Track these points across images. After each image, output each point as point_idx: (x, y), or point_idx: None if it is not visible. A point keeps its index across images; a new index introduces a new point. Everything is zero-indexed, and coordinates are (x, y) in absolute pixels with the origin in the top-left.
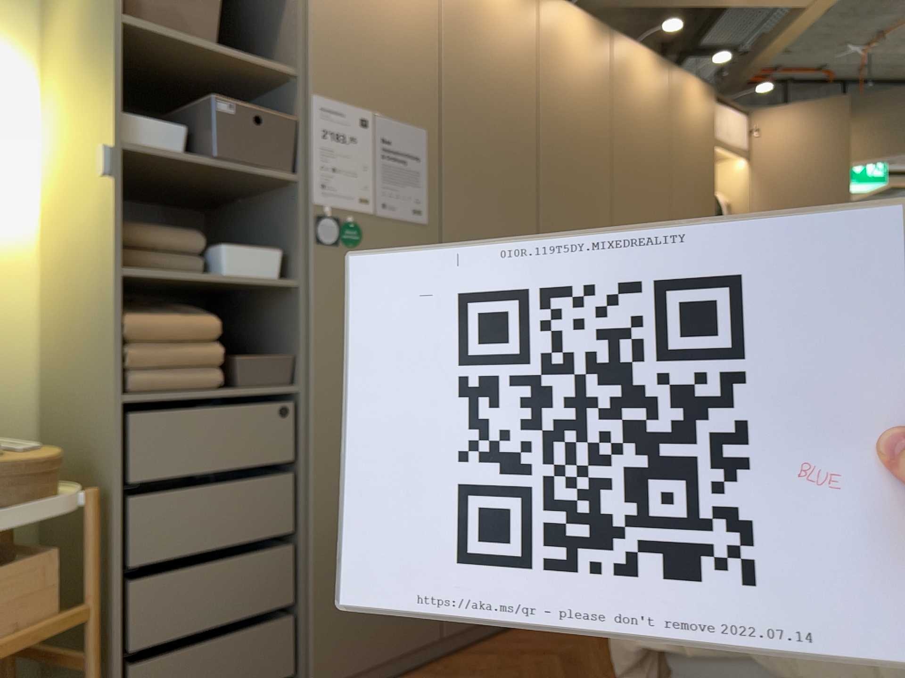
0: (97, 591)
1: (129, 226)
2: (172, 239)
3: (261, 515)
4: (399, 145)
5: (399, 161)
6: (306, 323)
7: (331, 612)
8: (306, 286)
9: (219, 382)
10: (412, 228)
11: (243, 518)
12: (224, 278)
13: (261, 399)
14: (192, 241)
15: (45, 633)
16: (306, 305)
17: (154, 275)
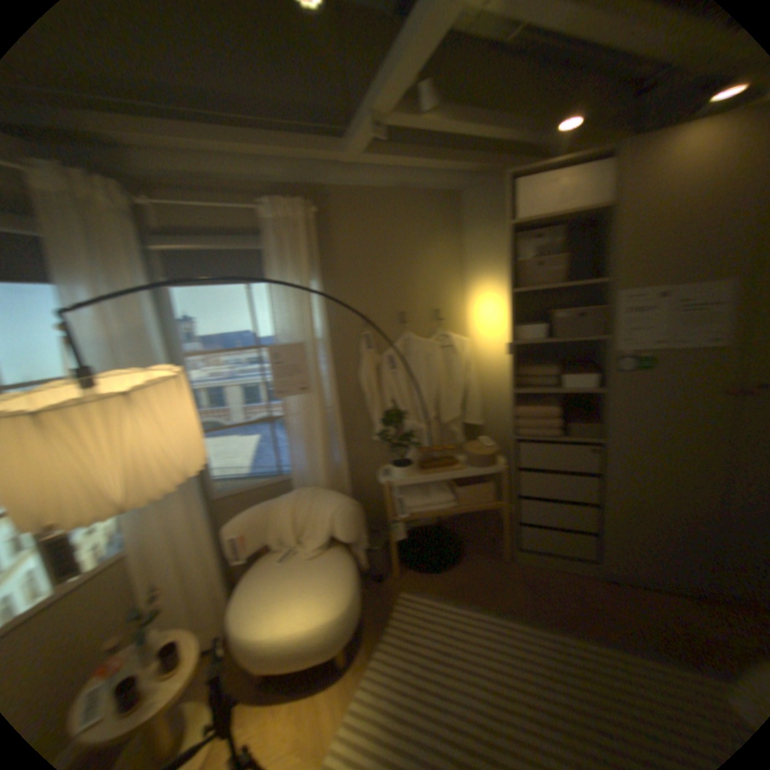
0: (510, 499)
1: (524, 368)
2: (543, 372)
3: (581, 492)
4: (698, 299)
5: (697, 310)
6: (611, 411)
7: (621, 545)
8: (612, 393)
9: (561, 434)
10: (707, 352)
11: (572, 491)
12: (563, 391)
13: (582, 444)
14: (552, 371)
15: (491, 507)
16: (612, 402)
17: (534, 388)
